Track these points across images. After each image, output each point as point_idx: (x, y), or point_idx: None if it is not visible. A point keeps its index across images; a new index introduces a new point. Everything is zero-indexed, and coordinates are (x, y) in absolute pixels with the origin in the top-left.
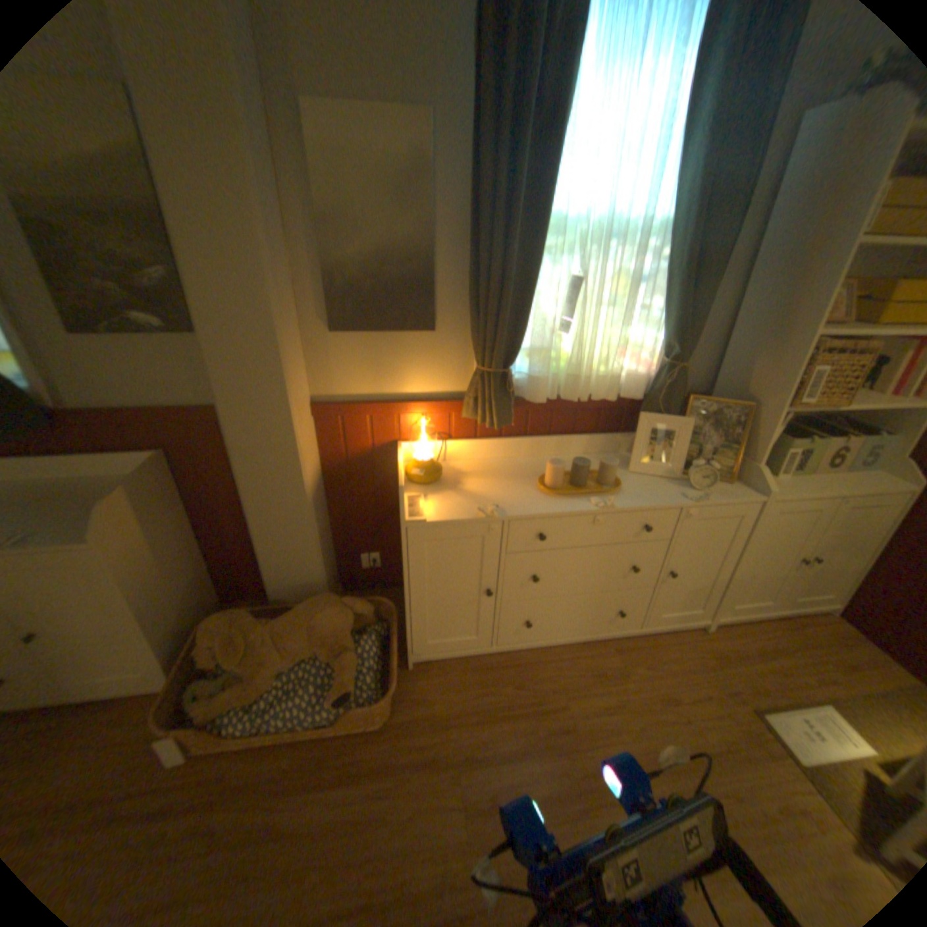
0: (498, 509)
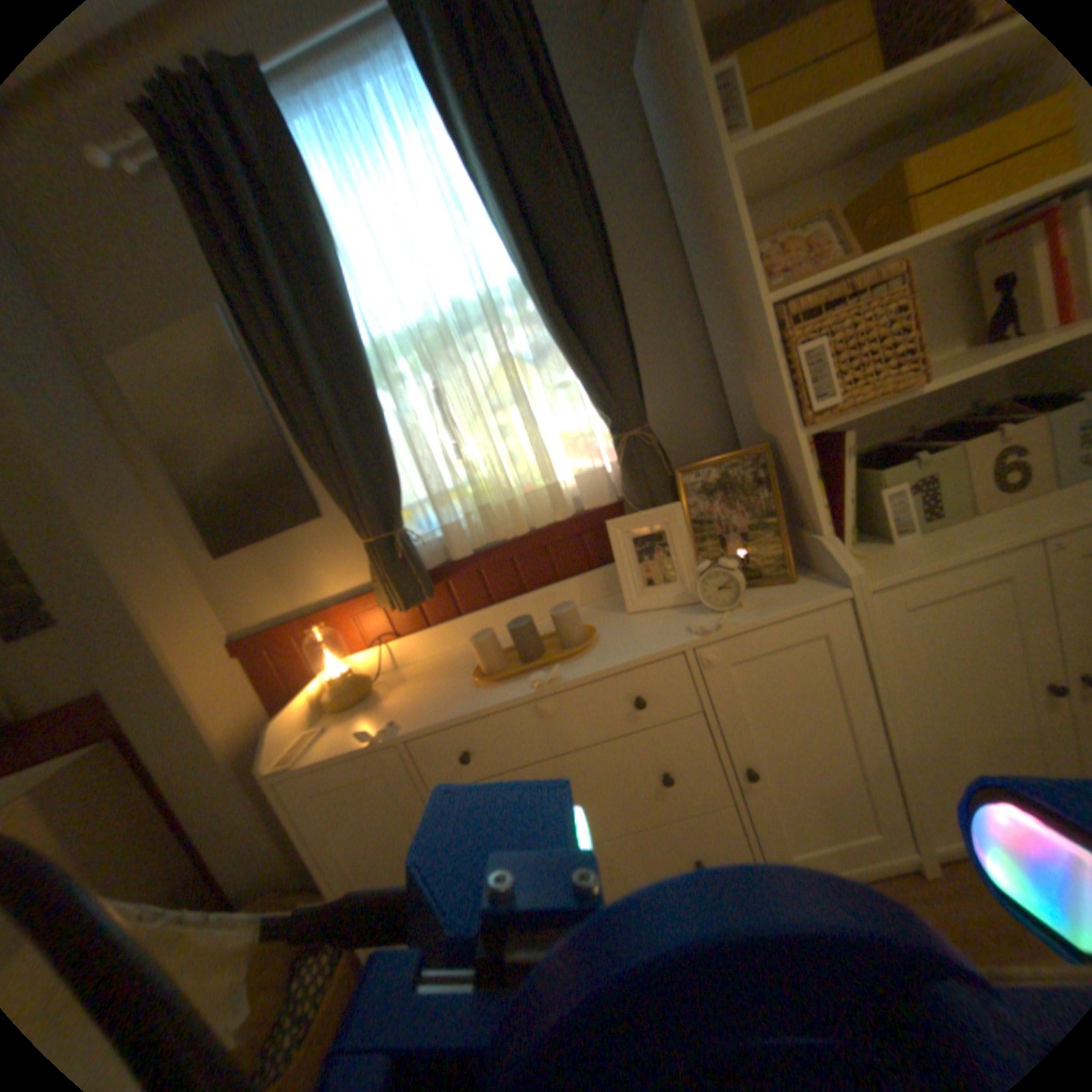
0: (388, 727)
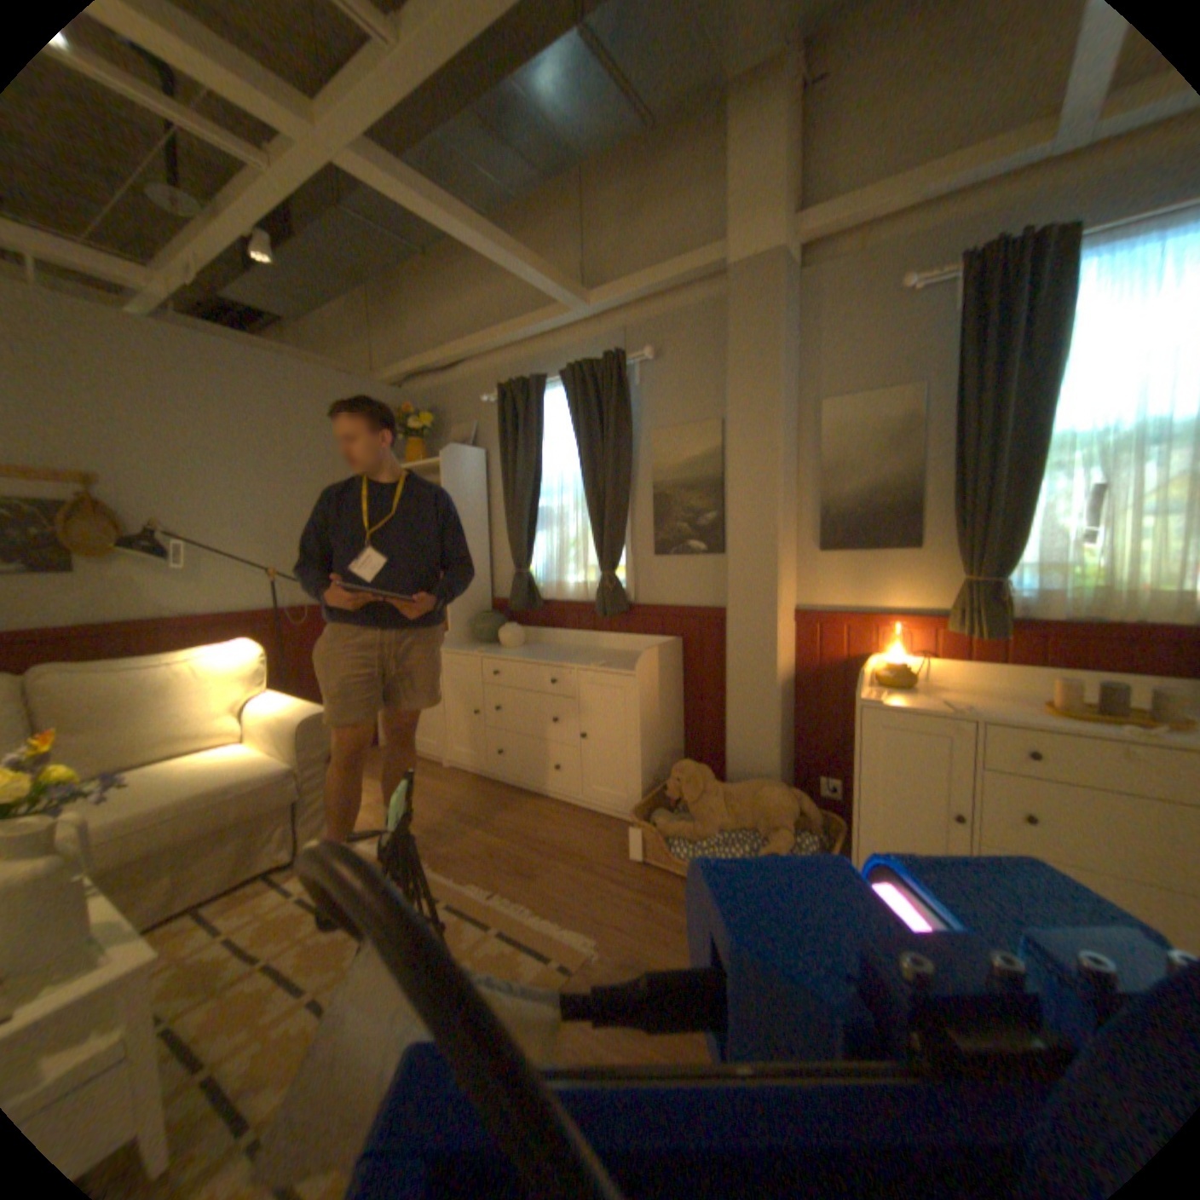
0: (973, 710)
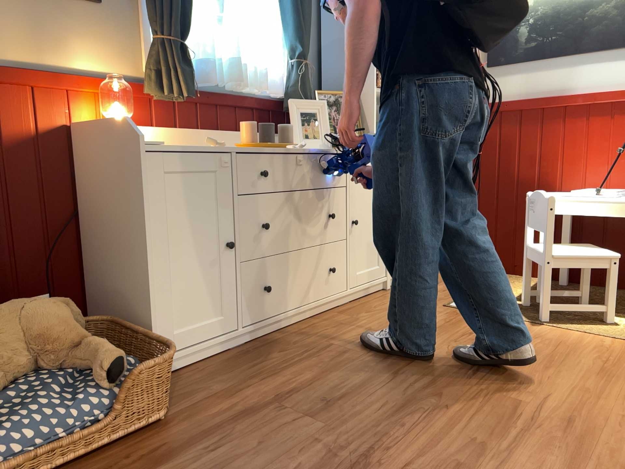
0: (223, 143)
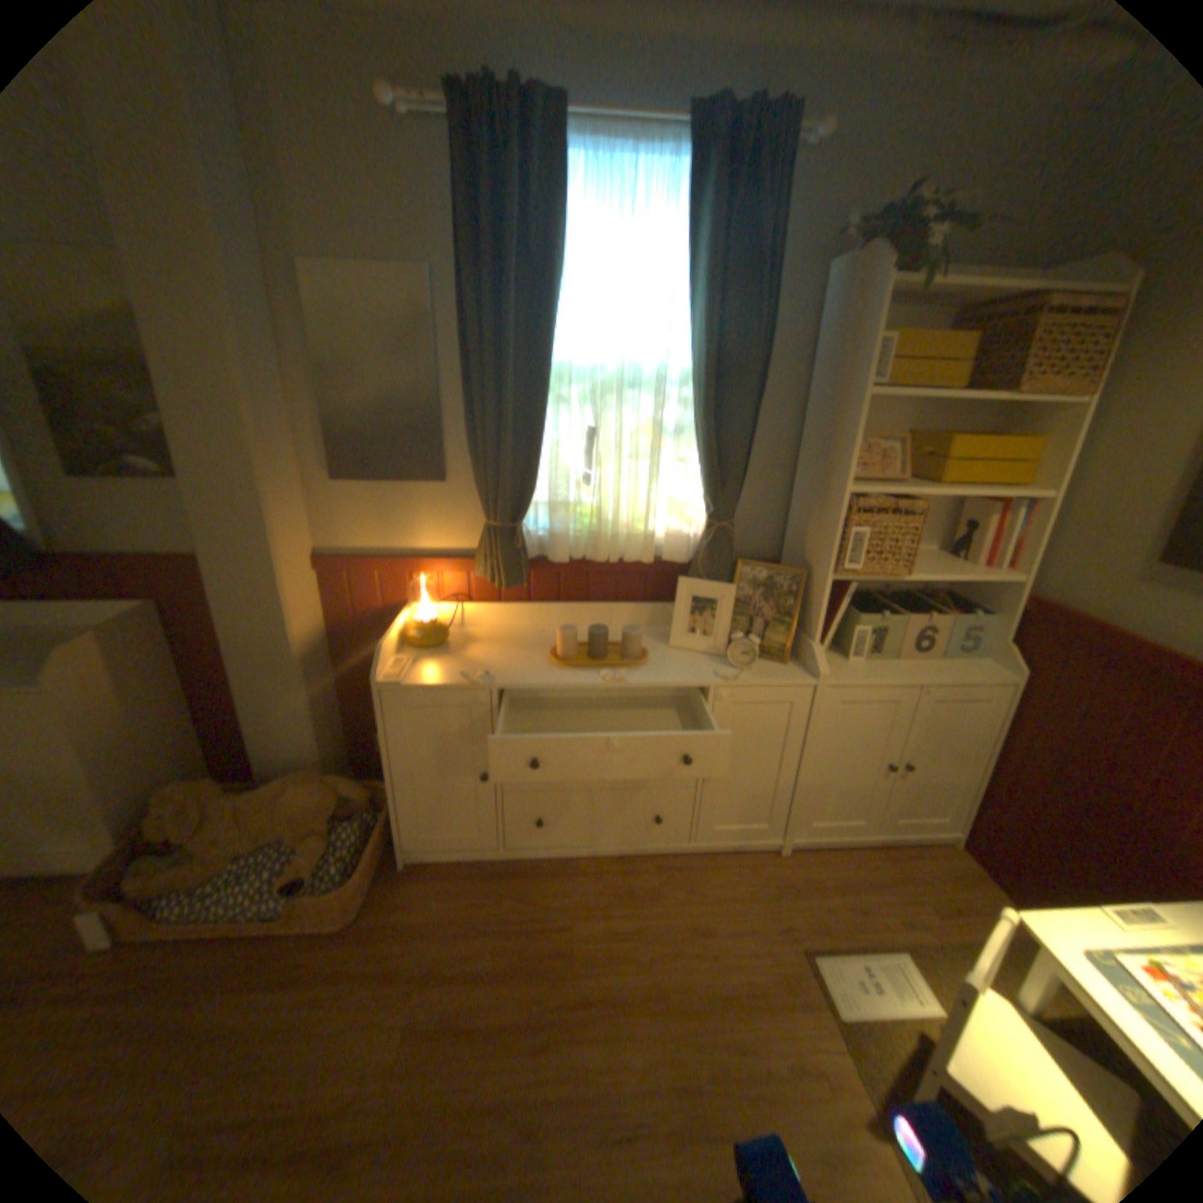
0: (487, 677)
